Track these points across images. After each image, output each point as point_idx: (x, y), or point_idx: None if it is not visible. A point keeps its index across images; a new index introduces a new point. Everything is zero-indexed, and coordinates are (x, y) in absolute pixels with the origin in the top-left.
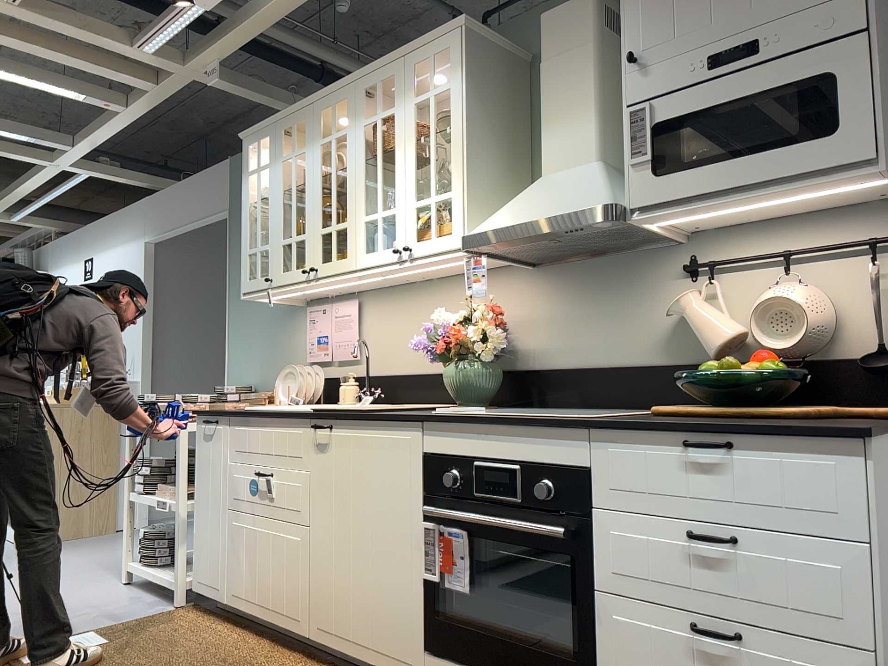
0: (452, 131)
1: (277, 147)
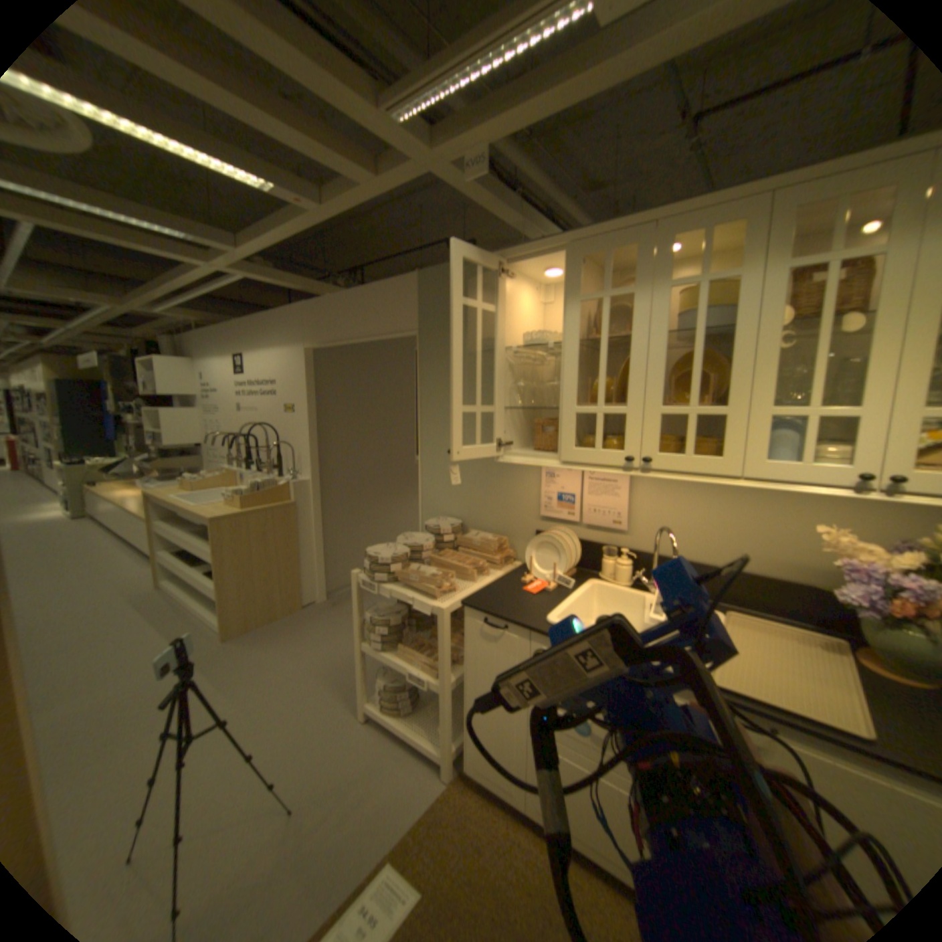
0: None
1: (569, 279)
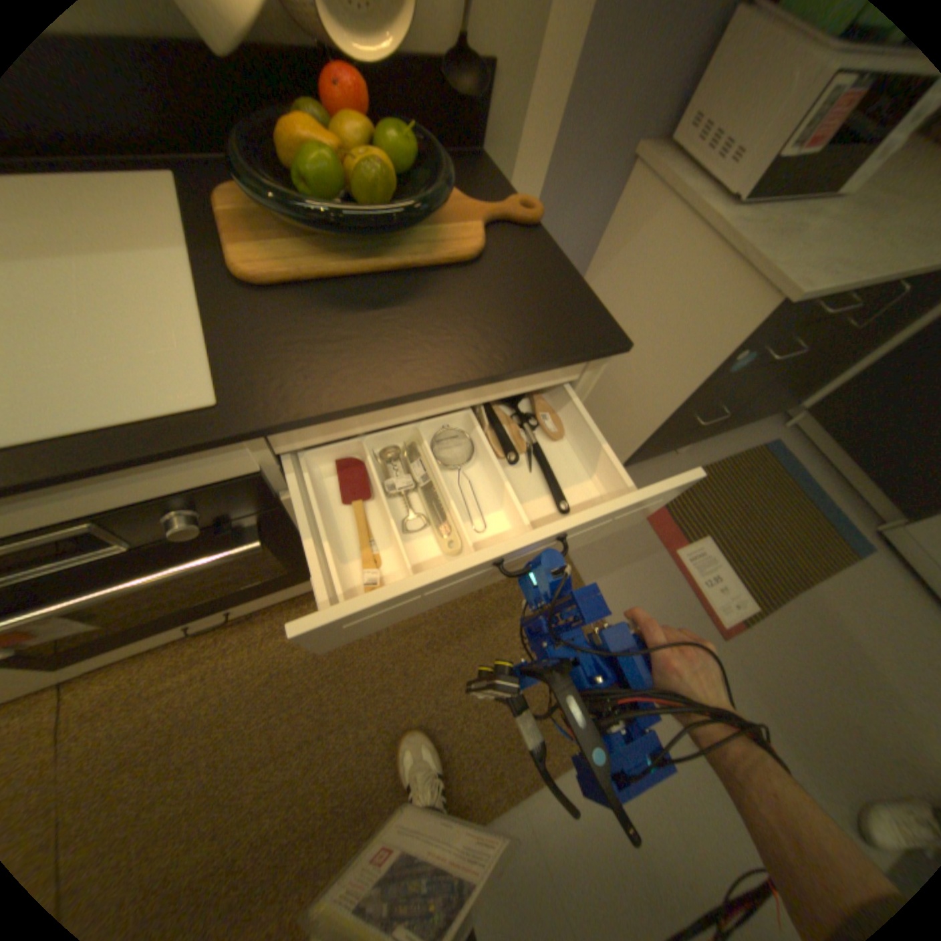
0: None
1: None
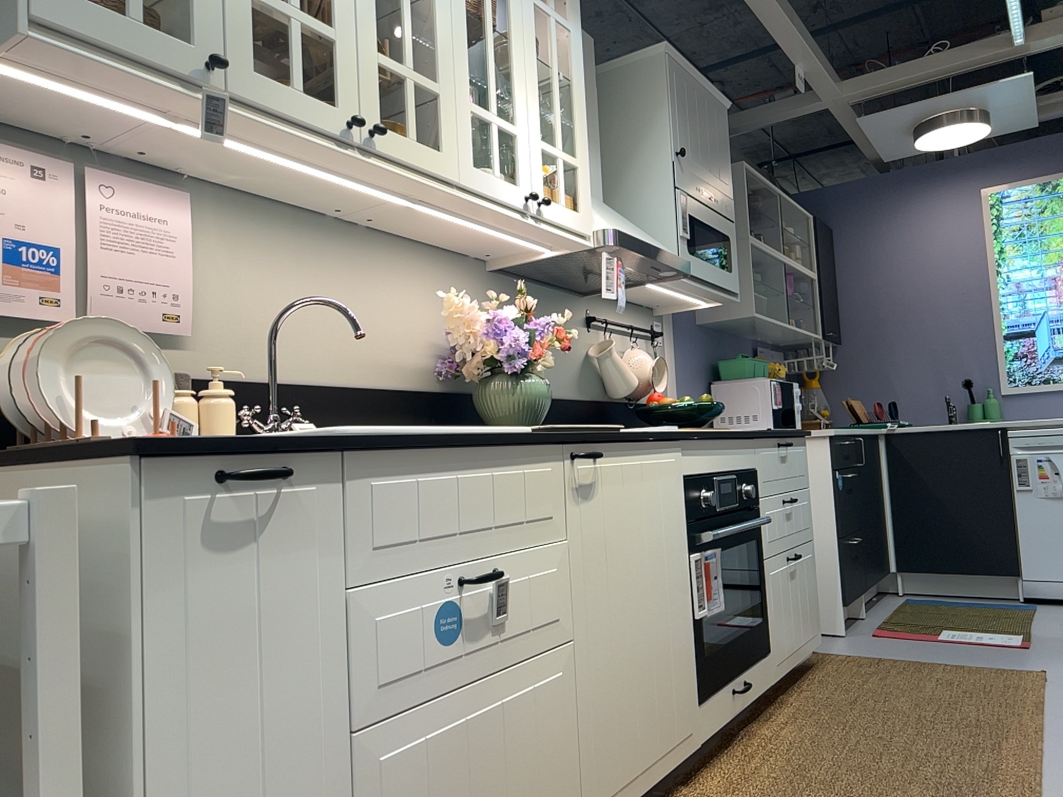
0: (577, 88)
1: None
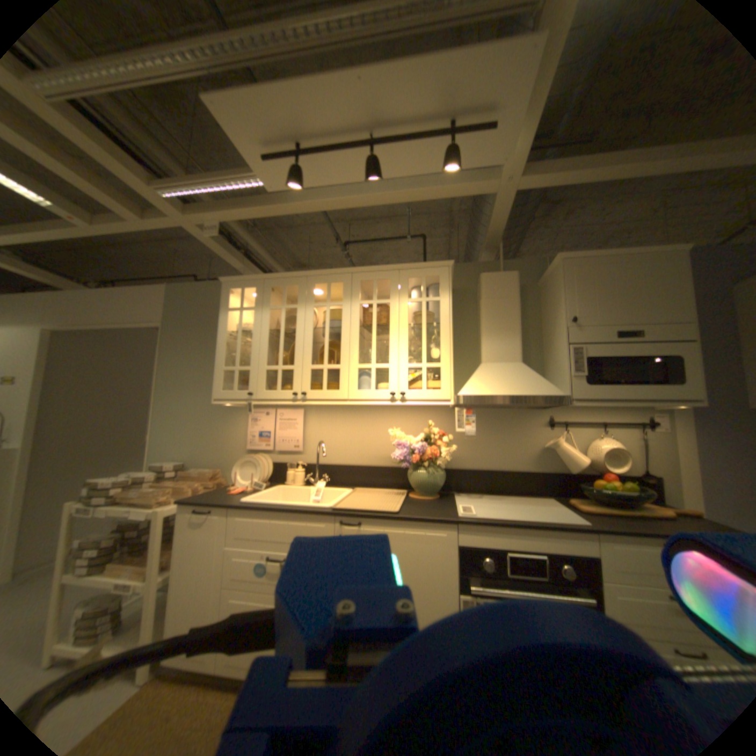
0: (441, 326)
1: (265, 297)
